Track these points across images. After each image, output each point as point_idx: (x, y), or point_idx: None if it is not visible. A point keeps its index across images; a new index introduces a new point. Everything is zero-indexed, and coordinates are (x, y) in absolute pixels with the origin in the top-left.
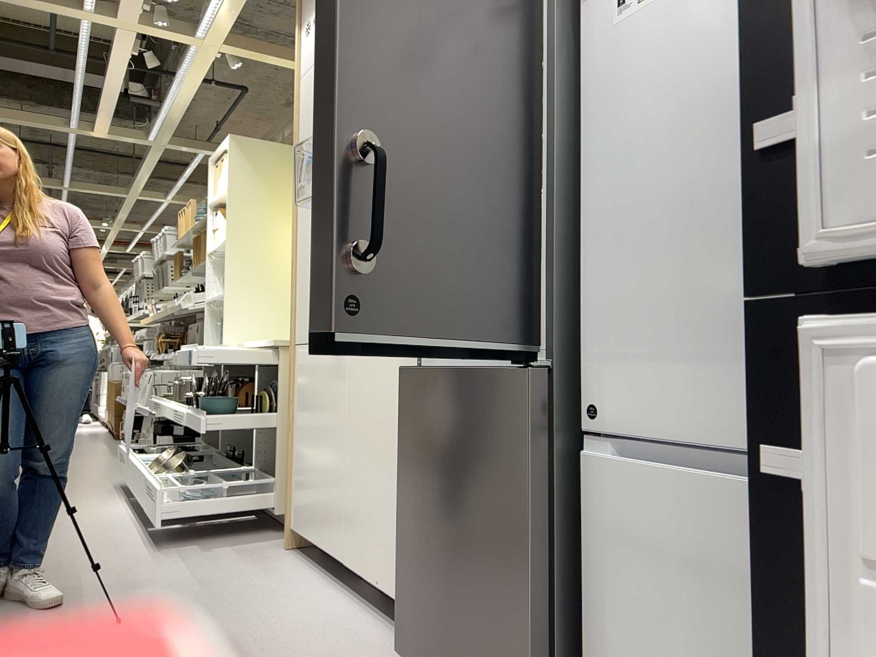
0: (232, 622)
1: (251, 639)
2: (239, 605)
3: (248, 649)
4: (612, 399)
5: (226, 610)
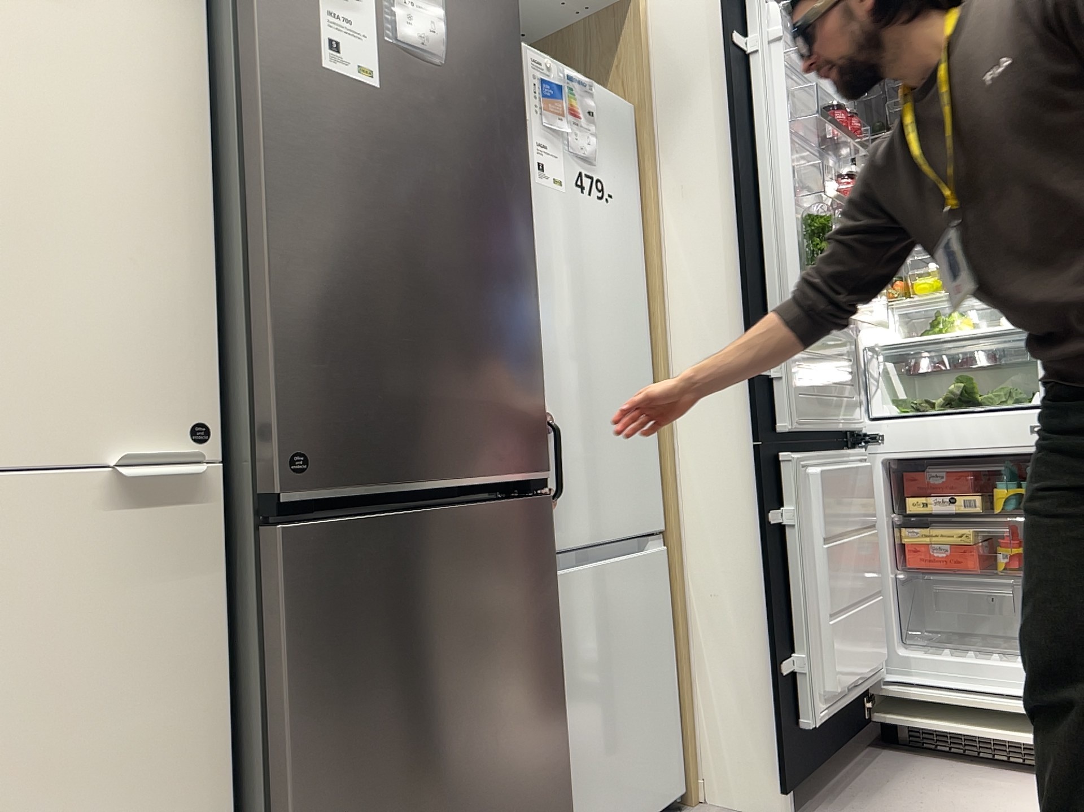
0: None
1: None
2: None
3: None
4: (551, 517)
5: None
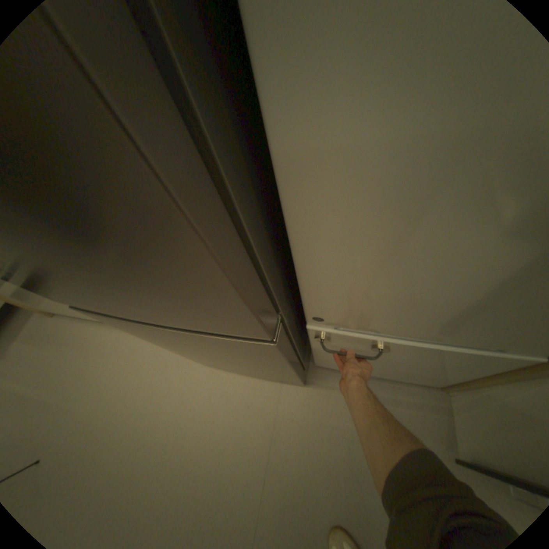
0: (93, 401)
1: (117, 404)
2: (80, 386)
3: (124, 412)
4: (335, 316)
5: (78, 395)
